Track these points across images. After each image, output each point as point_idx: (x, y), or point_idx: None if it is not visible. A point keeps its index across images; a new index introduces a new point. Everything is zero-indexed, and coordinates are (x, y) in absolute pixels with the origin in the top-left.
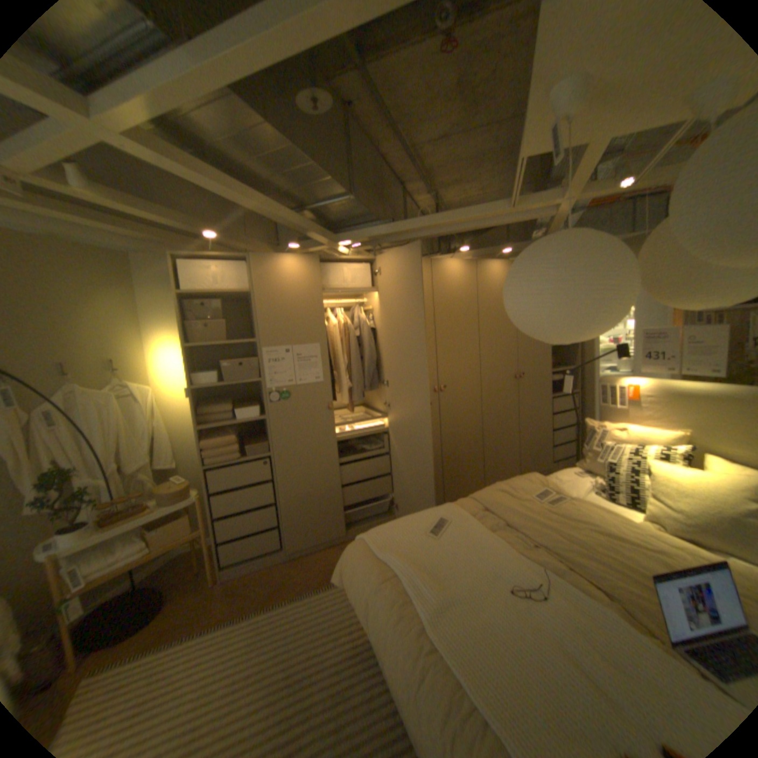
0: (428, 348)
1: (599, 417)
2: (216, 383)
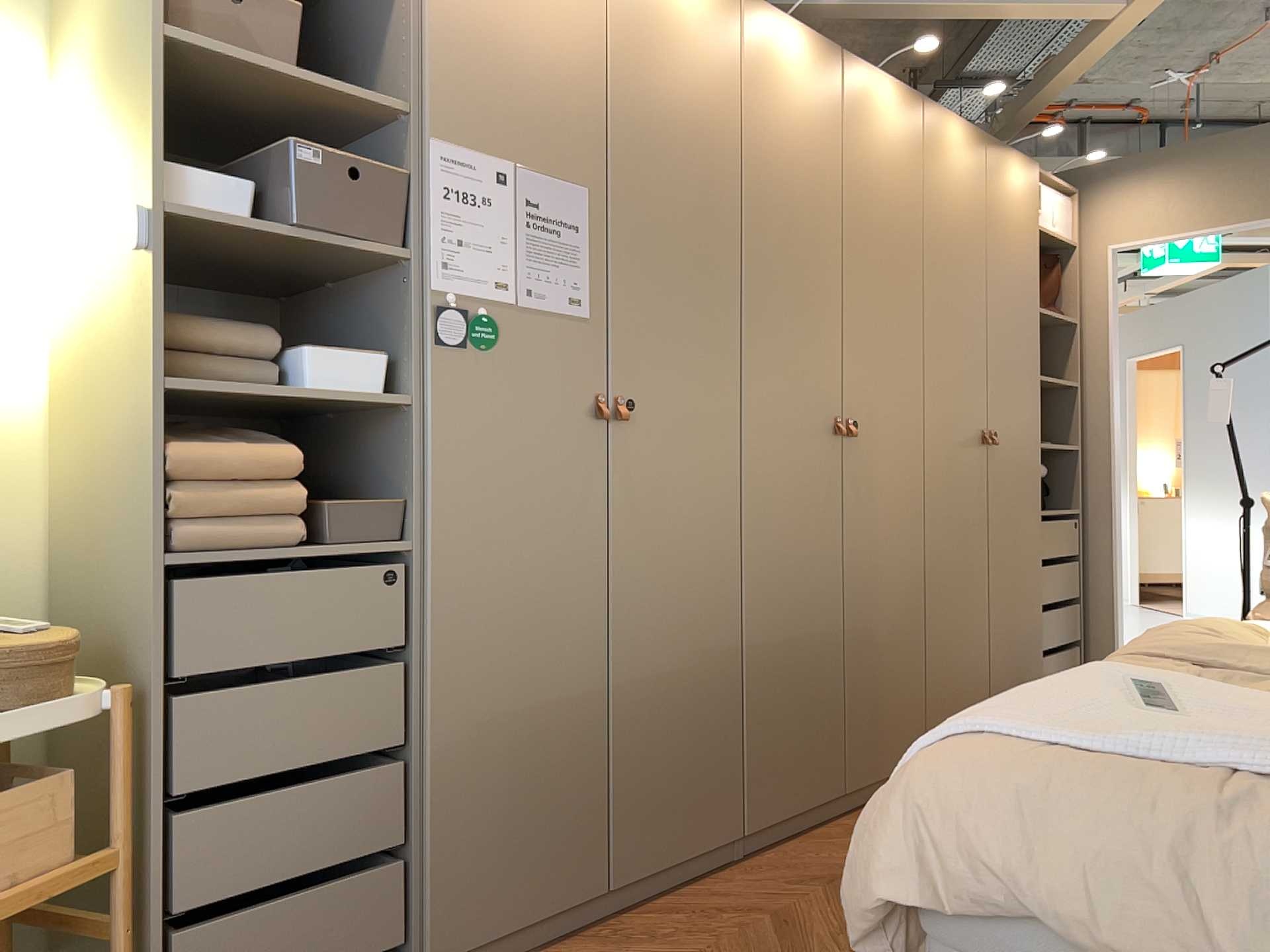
0: (832, 298)
1: (1124, 579)
2: (247, 225)
